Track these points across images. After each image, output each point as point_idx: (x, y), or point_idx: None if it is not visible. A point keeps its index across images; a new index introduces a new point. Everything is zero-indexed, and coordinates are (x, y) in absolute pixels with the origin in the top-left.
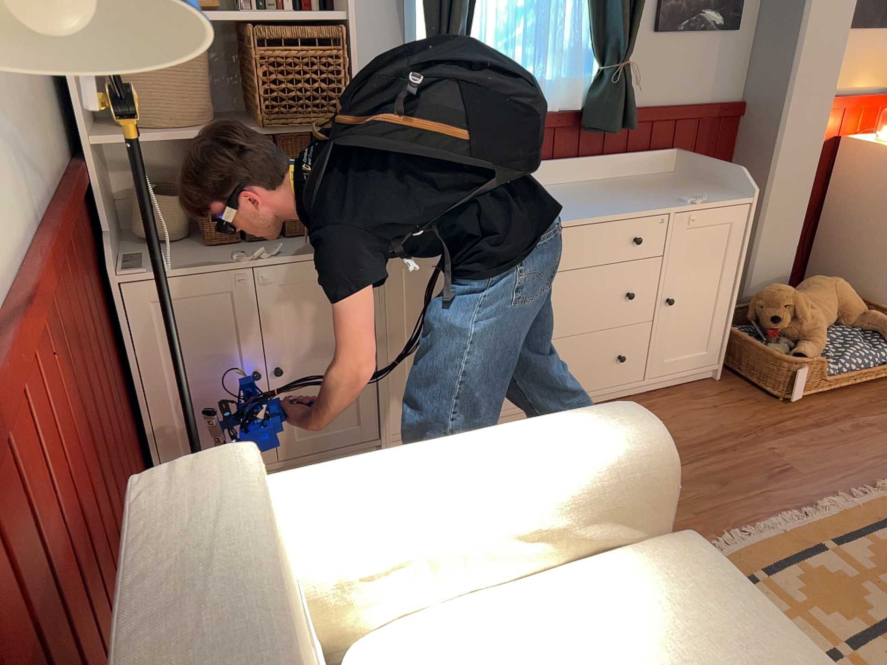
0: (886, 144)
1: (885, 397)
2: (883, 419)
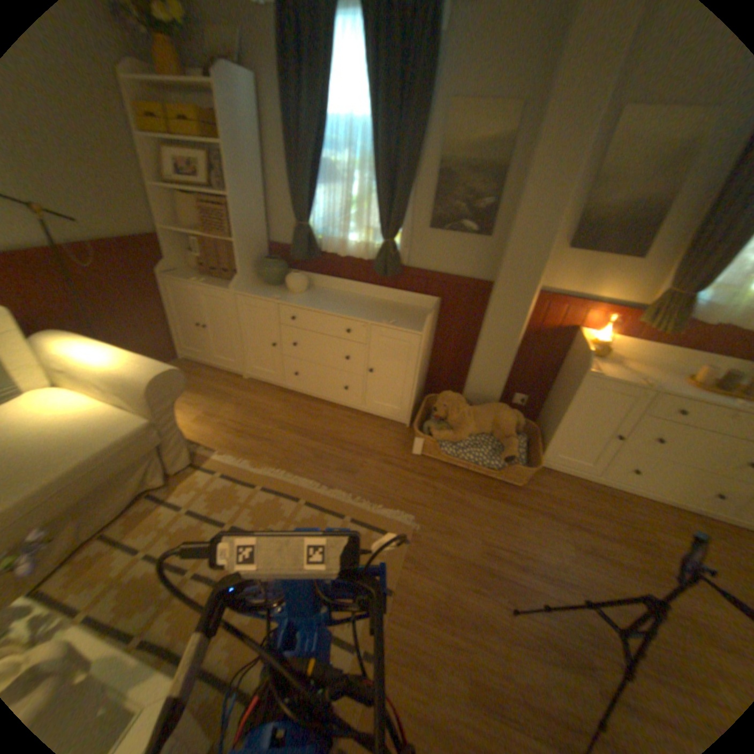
0: (594, 341)
1: (474, 486)
2: (447, 491)
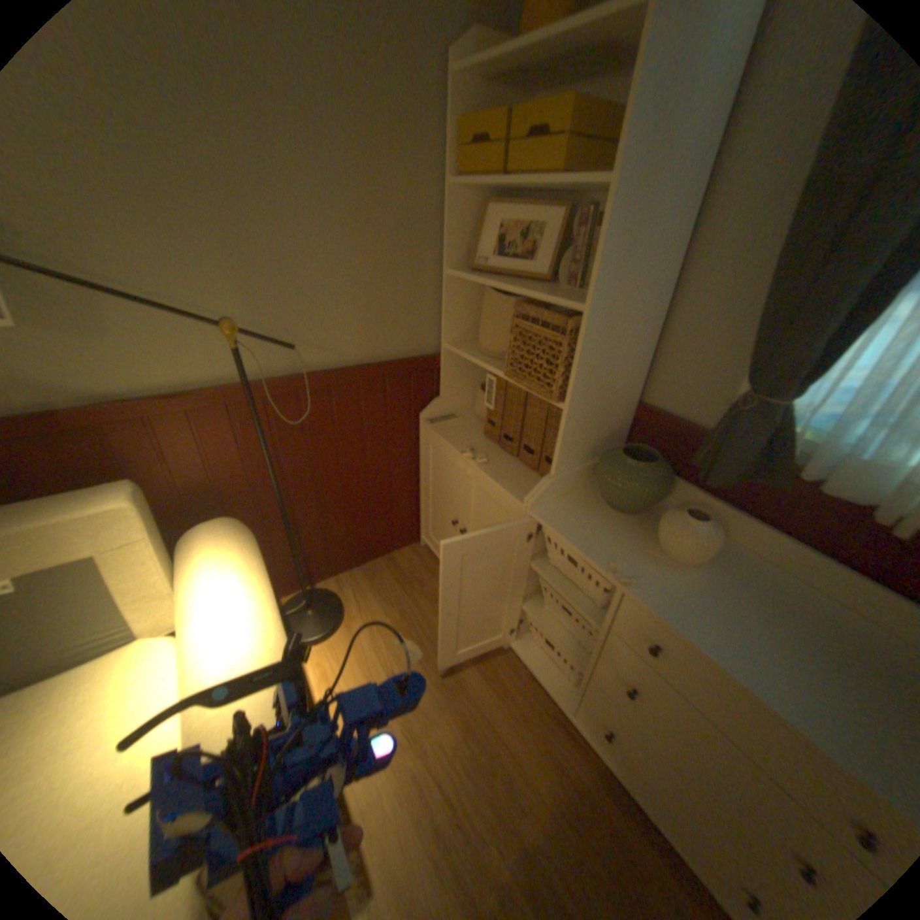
0: None
1: None
2: None
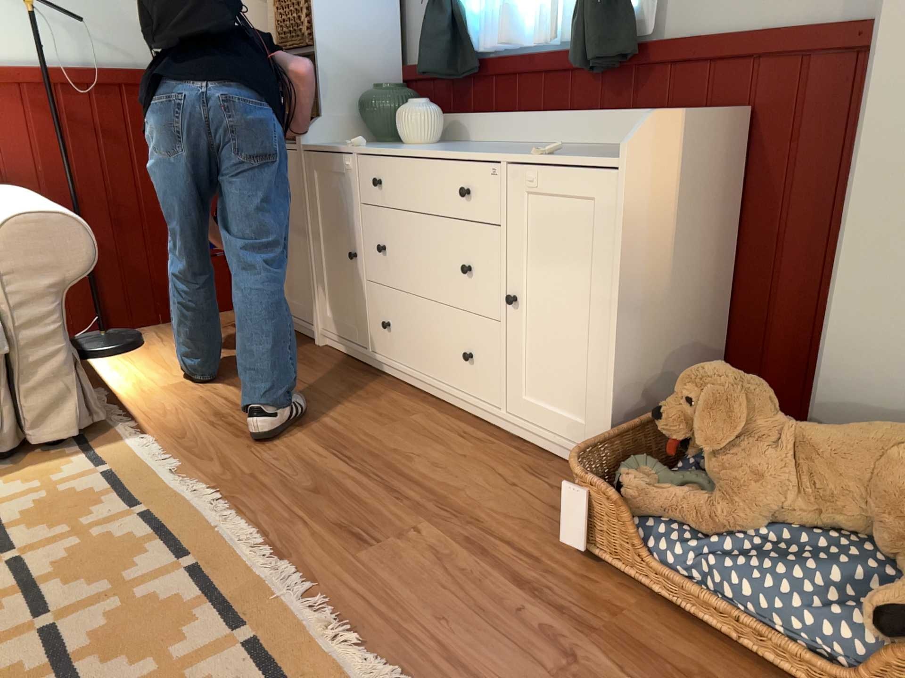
0: None
1: None
2: None
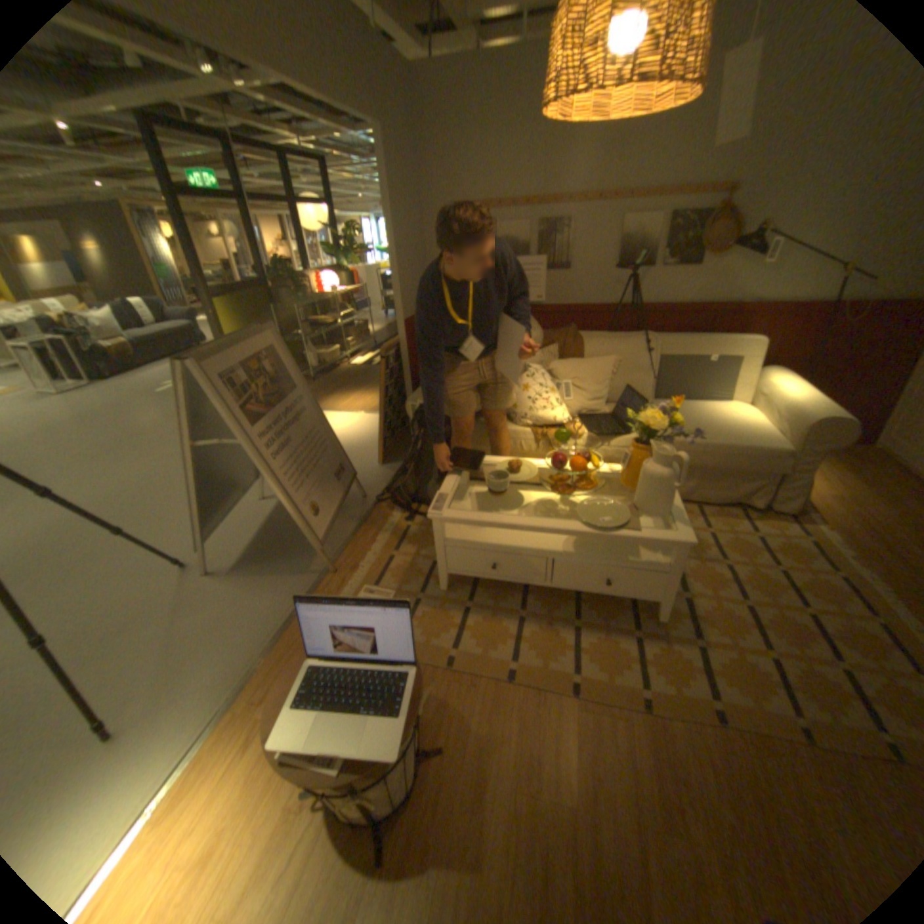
0: None
1: None
2: None
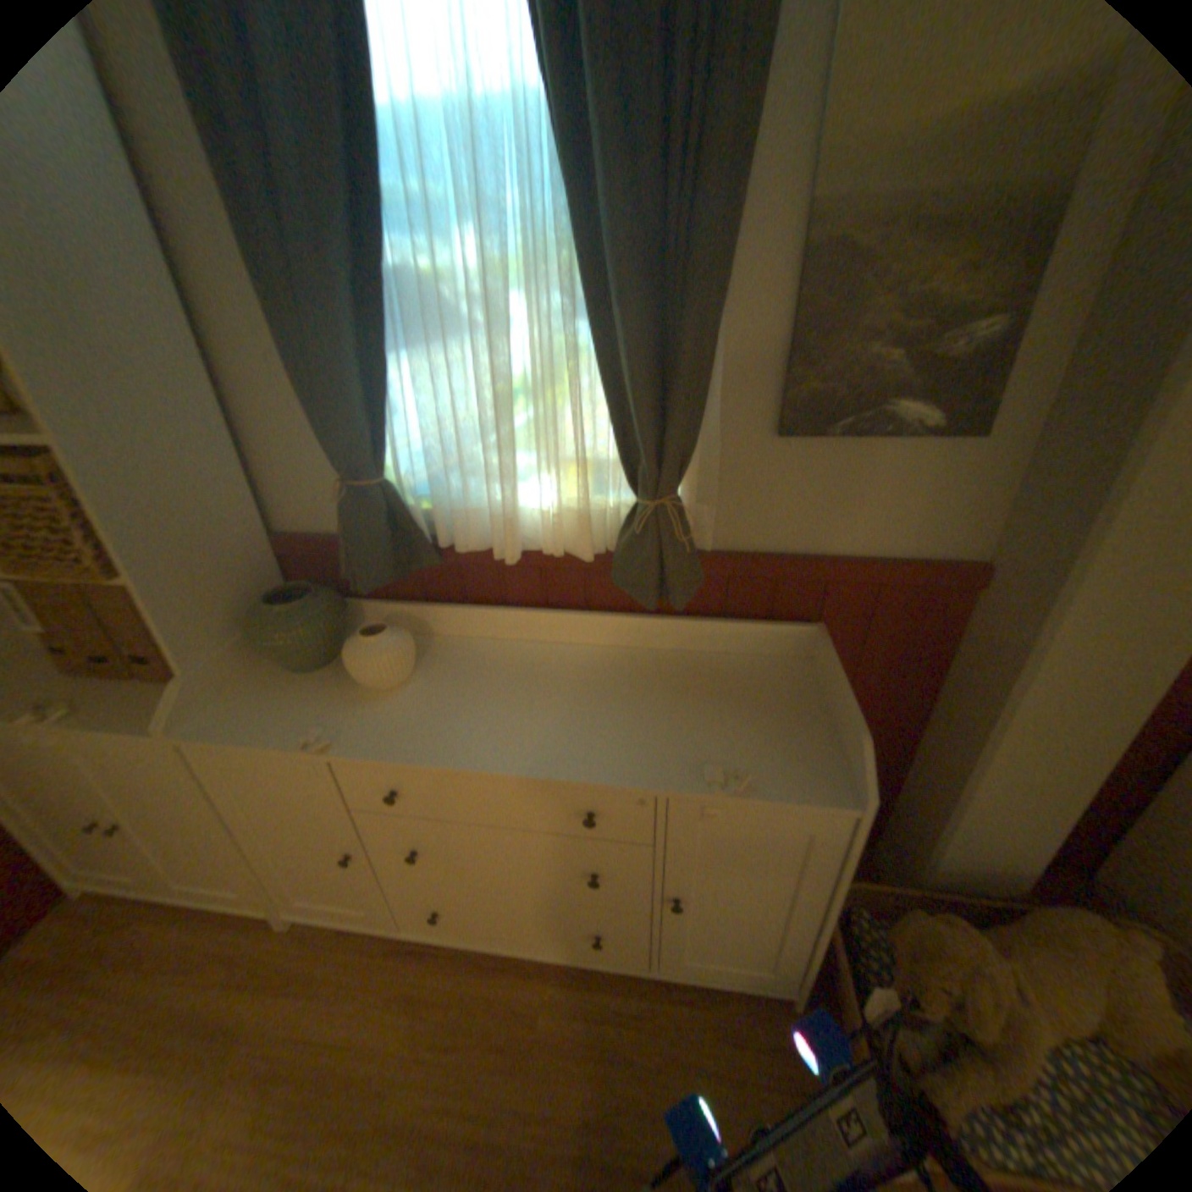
0: None
1: None
2: None
